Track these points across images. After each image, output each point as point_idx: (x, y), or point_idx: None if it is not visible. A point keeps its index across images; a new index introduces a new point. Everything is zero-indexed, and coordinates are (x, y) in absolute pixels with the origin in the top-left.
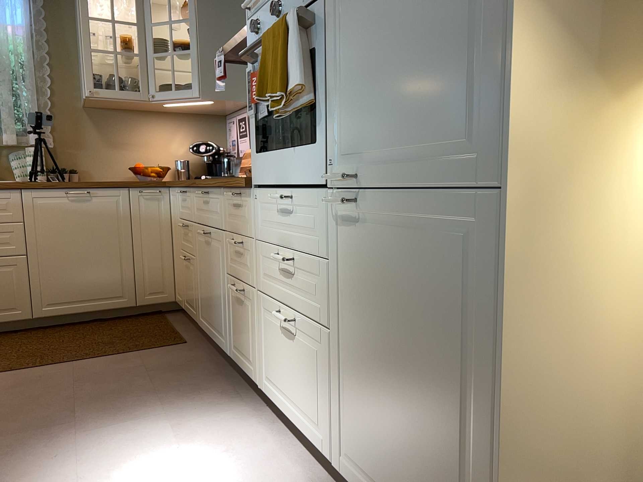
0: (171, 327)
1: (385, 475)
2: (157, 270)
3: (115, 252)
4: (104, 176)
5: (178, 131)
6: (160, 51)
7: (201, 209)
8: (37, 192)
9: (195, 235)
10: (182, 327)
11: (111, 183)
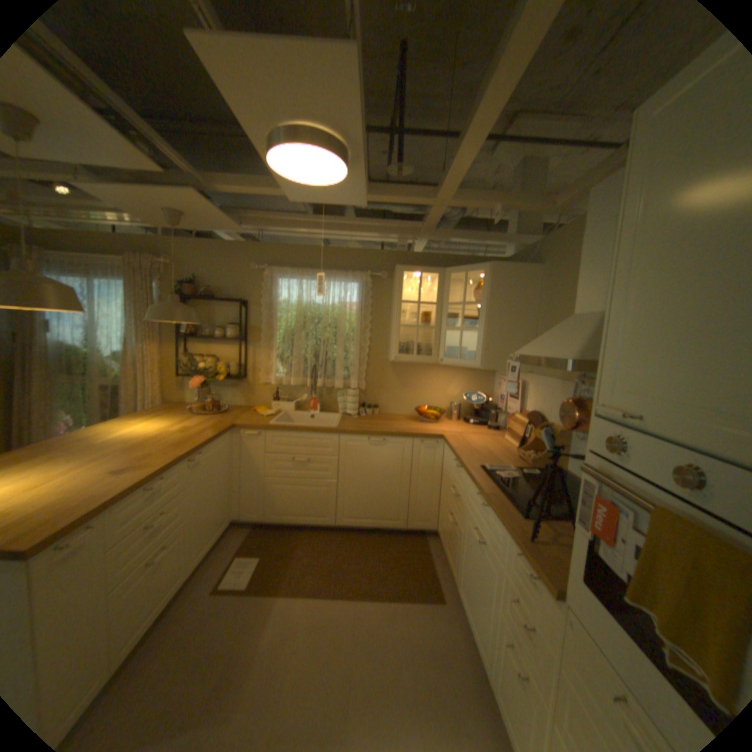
0: (432, 565)
1: None
2: (426, 504)
3: (397, 485)
4: (396, 410)
5: (455, 378)
6: (452, 323)
7: (477, 506)
8: (350, 436)
9: (467, 516)
10: (441, 569)
11: (401, 434)
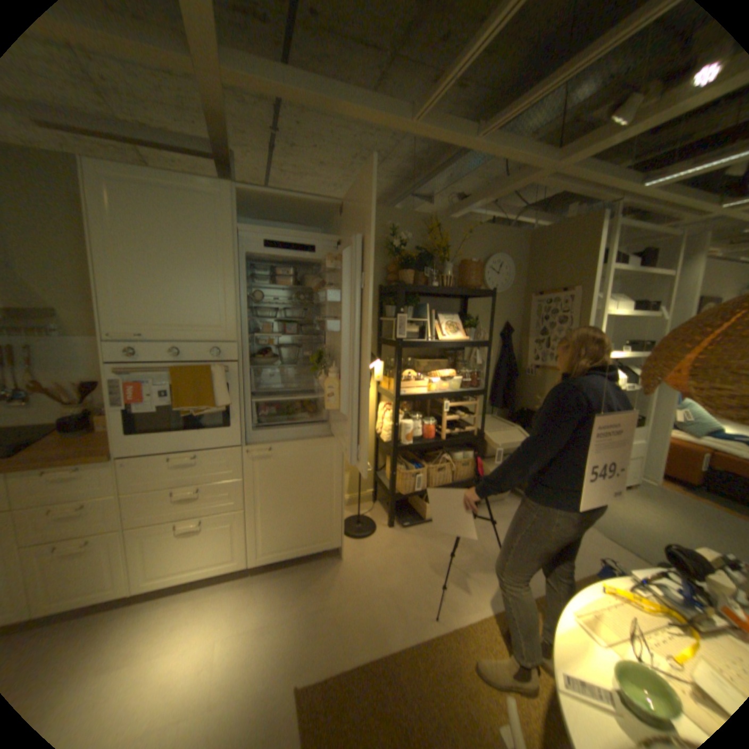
0: None
1: (287, 542)
2: None
3: None
4: None
5: None
6: None
7: None
8: None
9: None
10: None
11: None
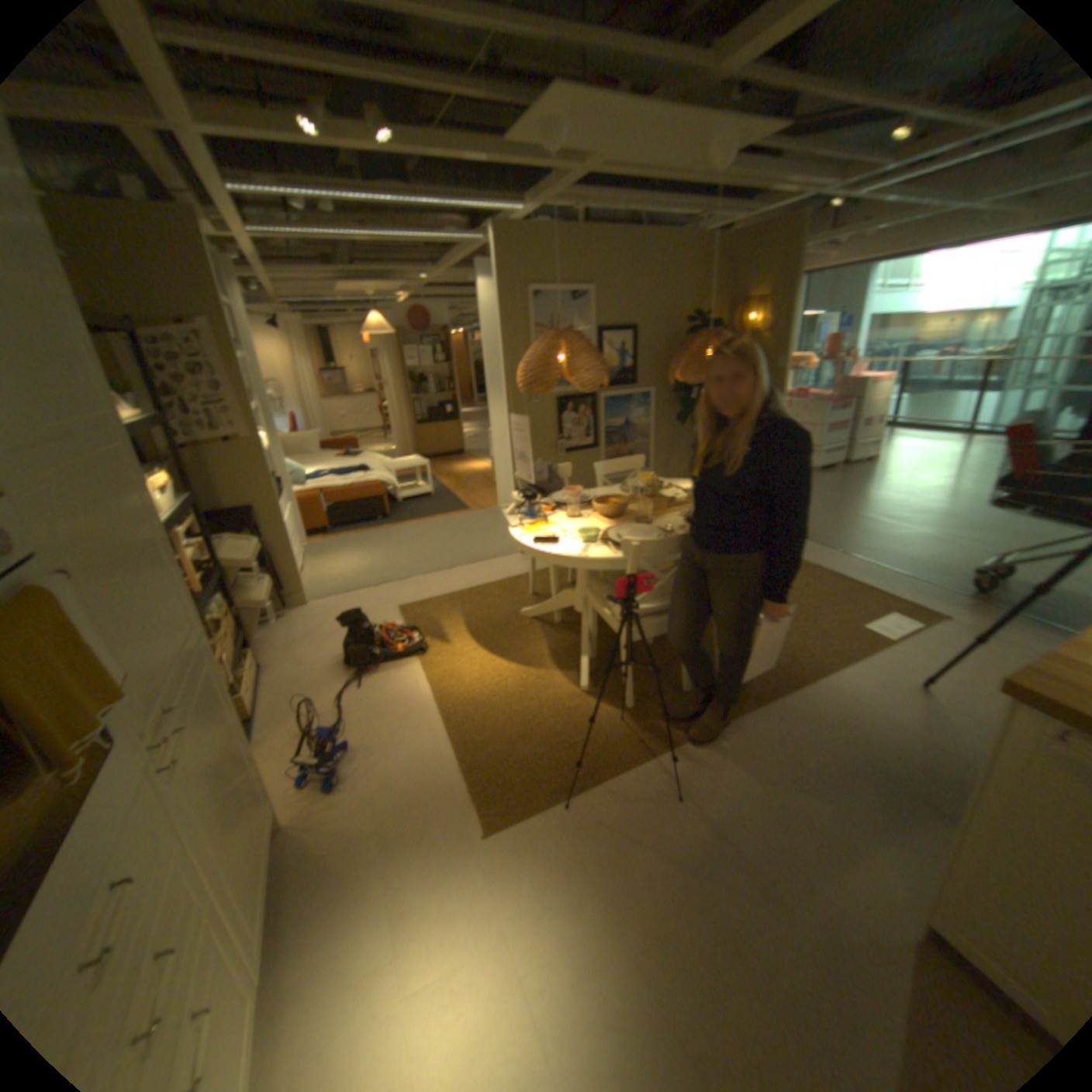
0: None
1: (254, 877)
2: None
3: None
4: None
5: None
6: None
7: None
8: None
9: None
10: None
11: None
